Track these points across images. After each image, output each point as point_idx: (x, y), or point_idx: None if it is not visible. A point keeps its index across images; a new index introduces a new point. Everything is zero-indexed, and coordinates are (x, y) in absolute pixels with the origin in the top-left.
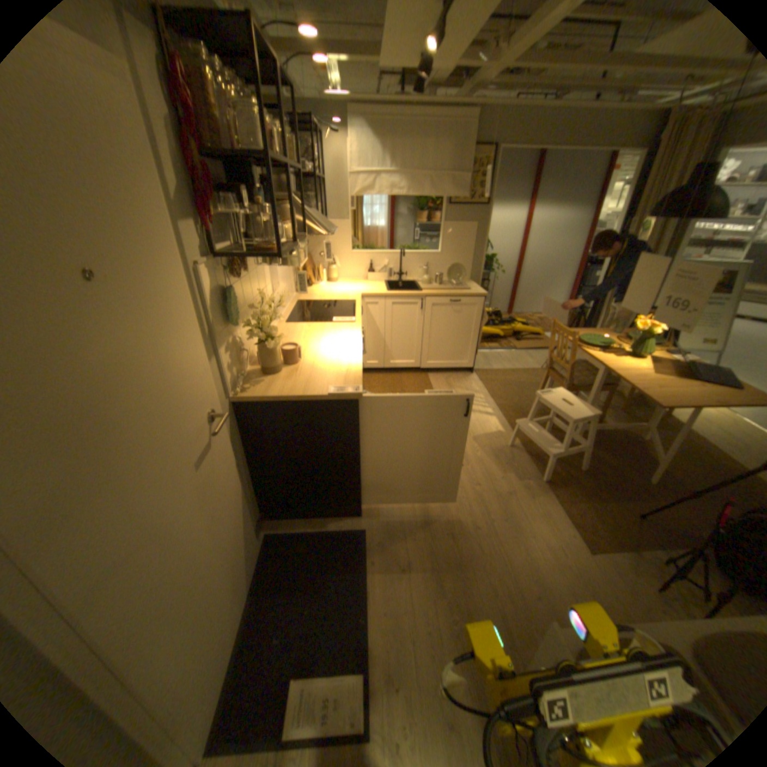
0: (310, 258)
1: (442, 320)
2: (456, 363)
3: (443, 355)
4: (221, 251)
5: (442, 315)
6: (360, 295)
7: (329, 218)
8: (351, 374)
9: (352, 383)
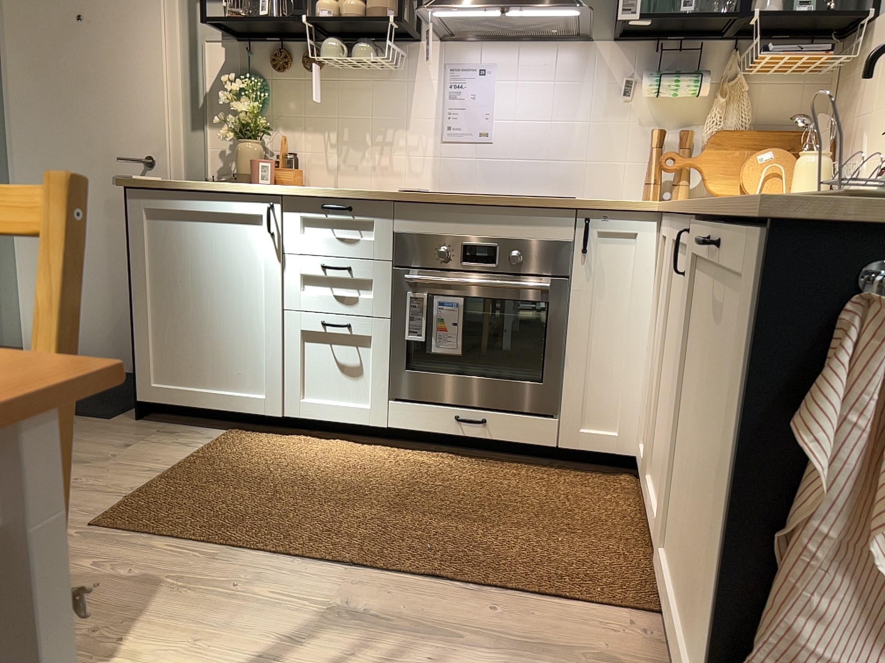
0: (755, 134)
1: (705, 357)
2: (688, 660)
3: (686, 562)
4: (248, 36)
5: (708, 332)
6: (635, 203)
7: (881, 13)
8: (176, 181)
9: (148, 180)
